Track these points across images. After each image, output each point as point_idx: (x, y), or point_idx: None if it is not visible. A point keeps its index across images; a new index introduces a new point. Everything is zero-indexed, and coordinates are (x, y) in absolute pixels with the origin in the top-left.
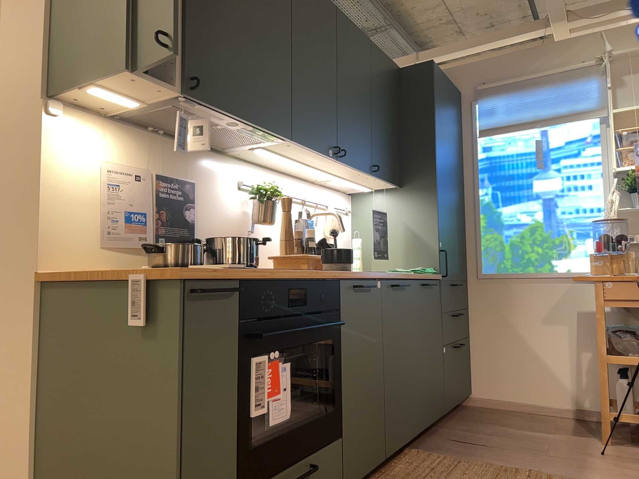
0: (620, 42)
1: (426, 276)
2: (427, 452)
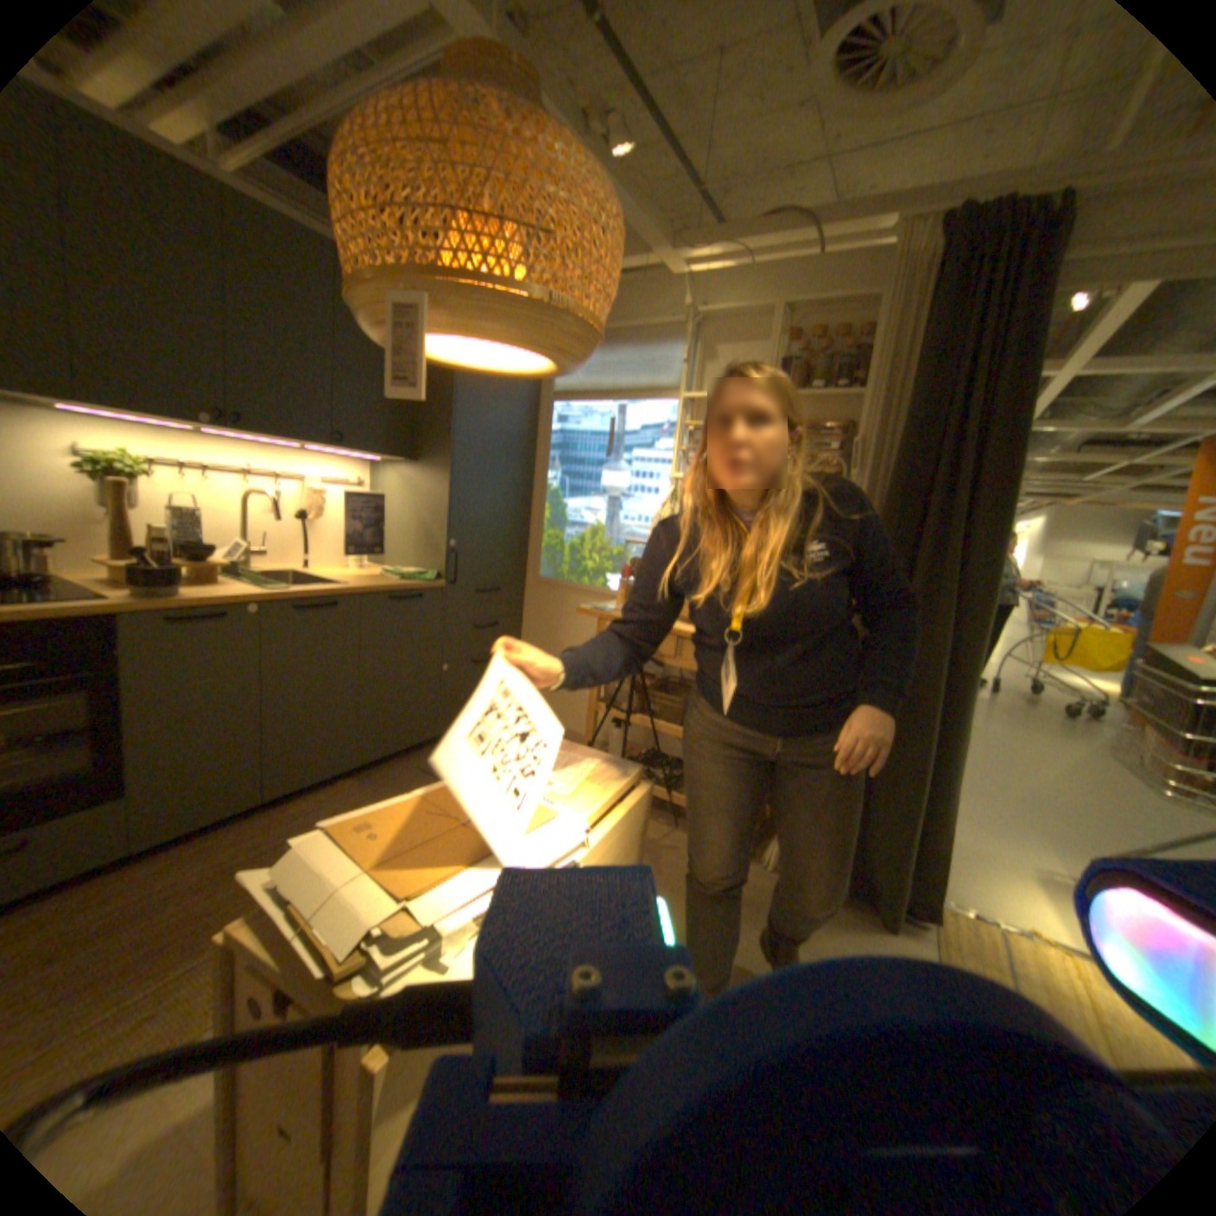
0: (724, 286)
1: (405, 584)
2: (367, 785)
